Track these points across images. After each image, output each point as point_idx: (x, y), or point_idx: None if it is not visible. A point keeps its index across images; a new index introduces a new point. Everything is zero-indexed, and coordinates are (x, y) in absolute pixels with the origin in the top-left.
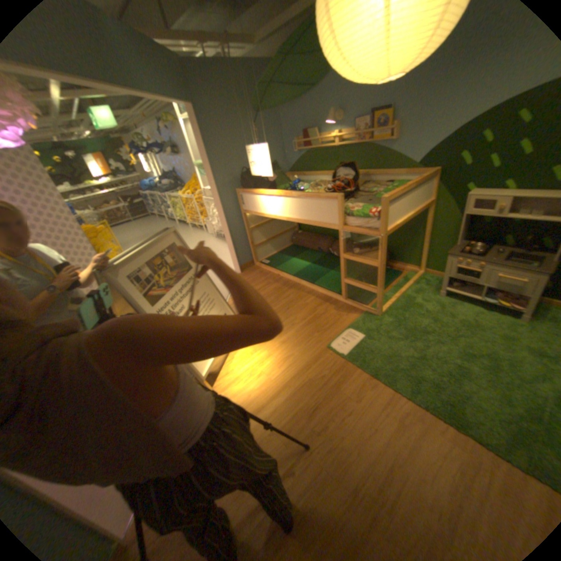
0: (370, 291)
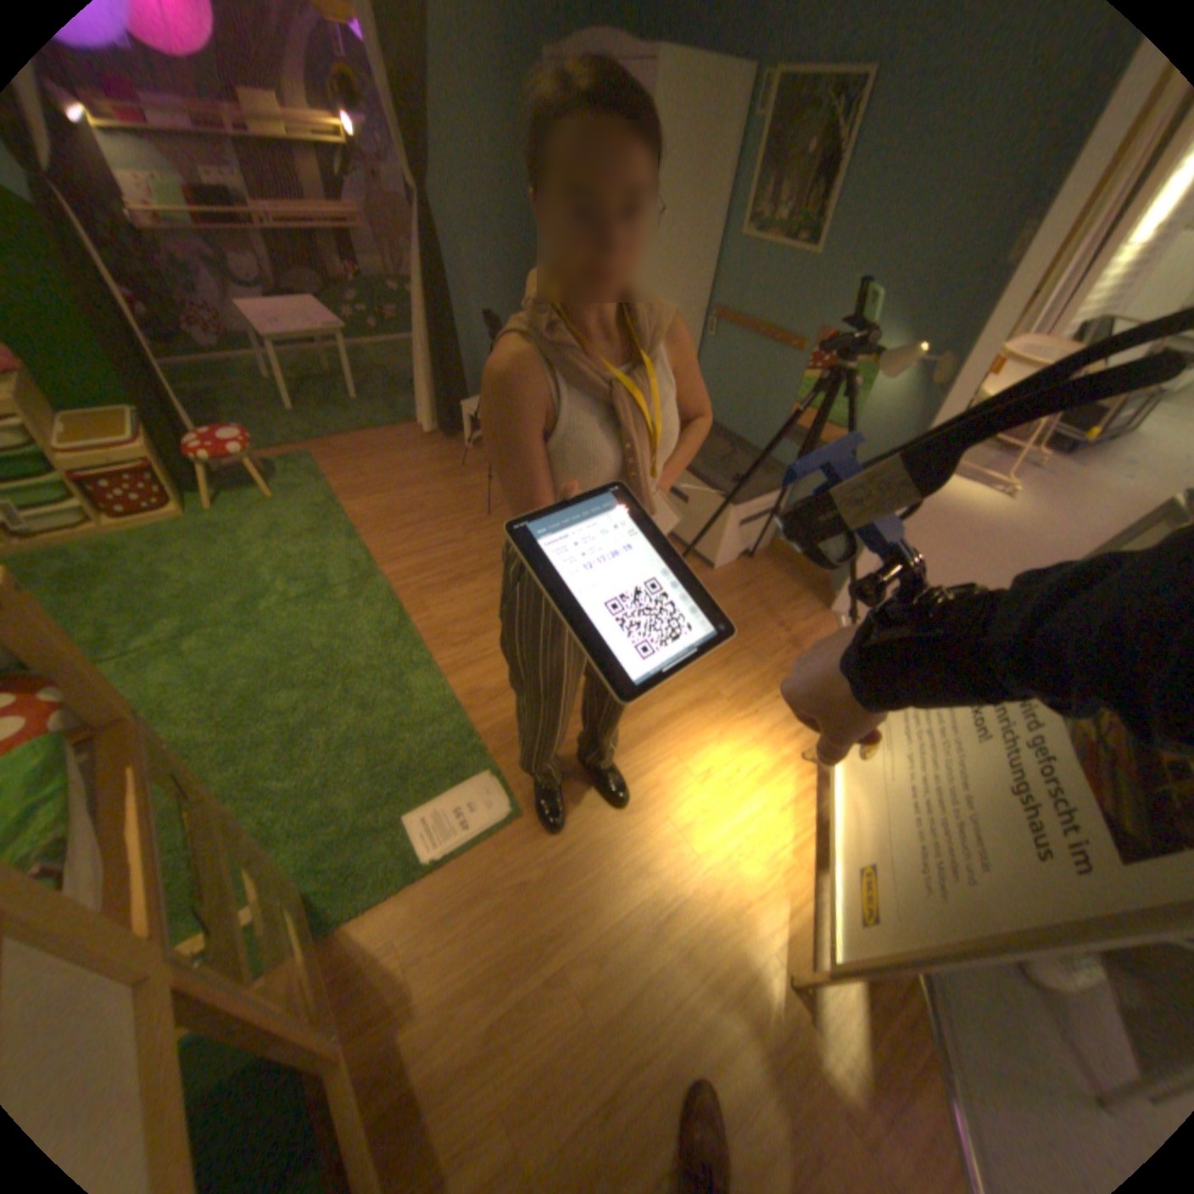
0: (266, 892)
